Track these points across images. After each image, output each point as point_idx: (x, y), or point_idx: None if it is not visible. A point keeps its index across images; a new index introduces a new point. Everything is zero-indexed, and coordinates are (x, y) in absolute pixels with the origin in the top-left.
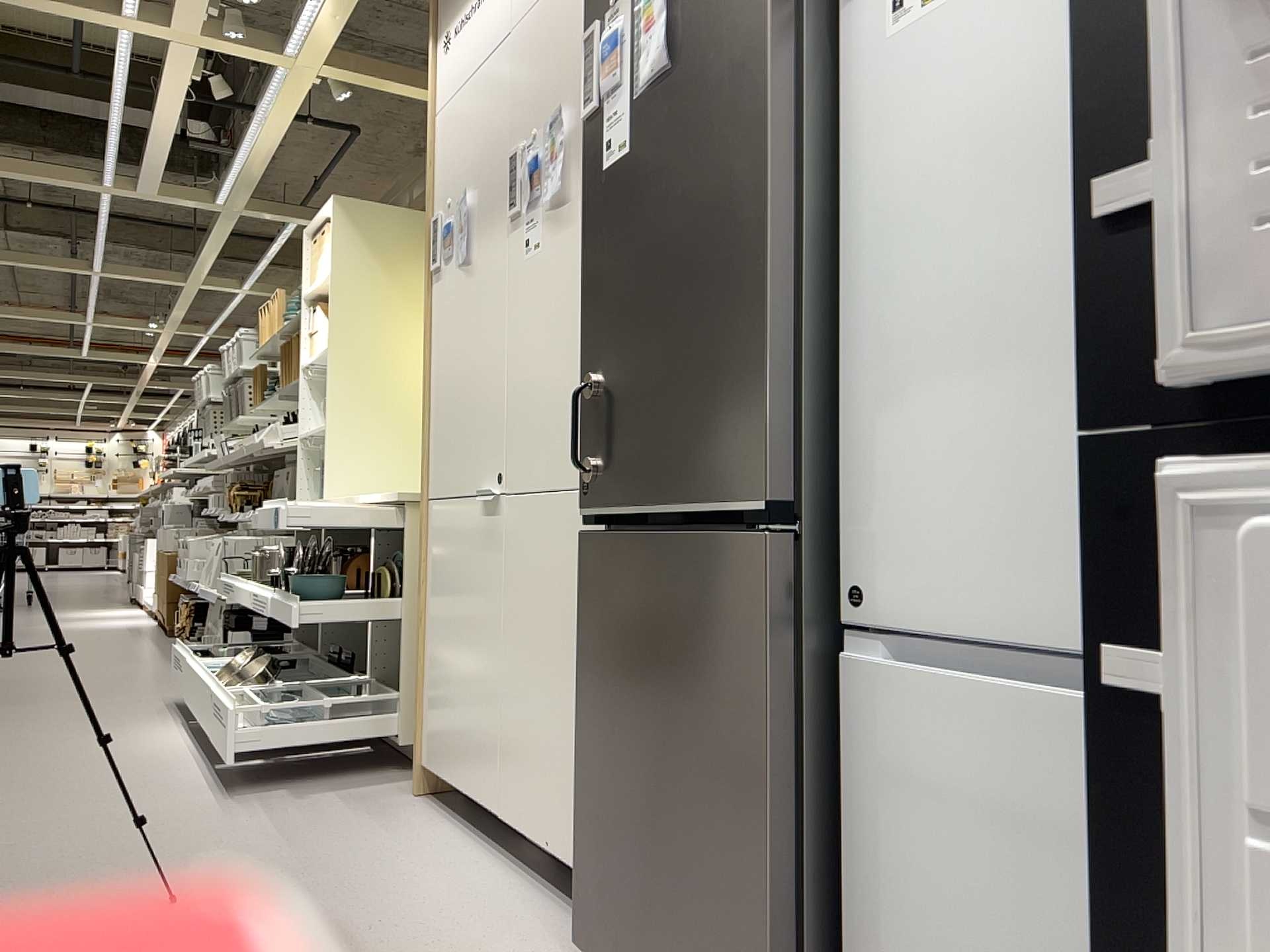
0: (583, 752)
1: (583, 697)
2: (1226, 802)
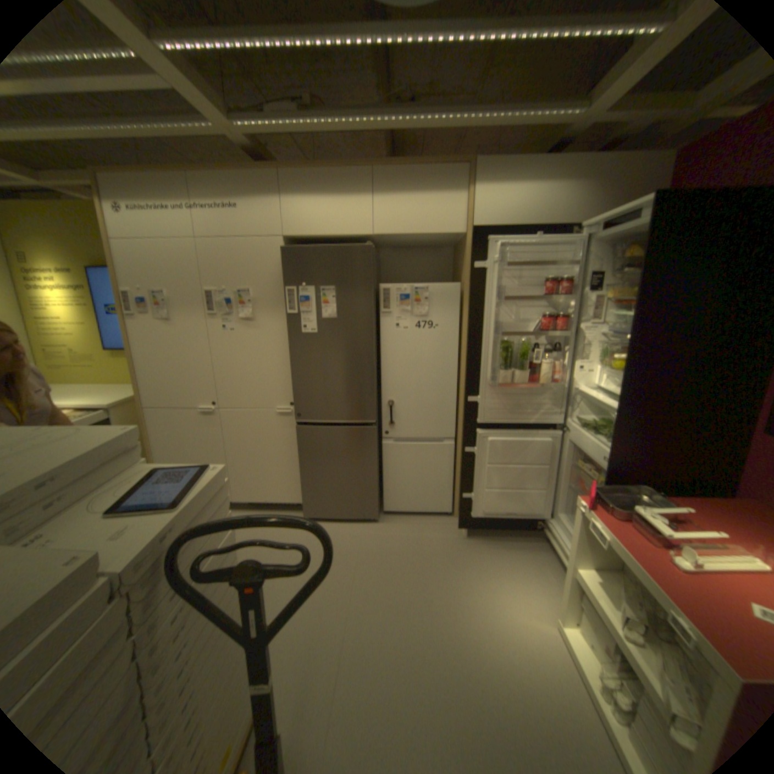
0: (304, 475)
1: (303, 463)
2: (478, 460)
